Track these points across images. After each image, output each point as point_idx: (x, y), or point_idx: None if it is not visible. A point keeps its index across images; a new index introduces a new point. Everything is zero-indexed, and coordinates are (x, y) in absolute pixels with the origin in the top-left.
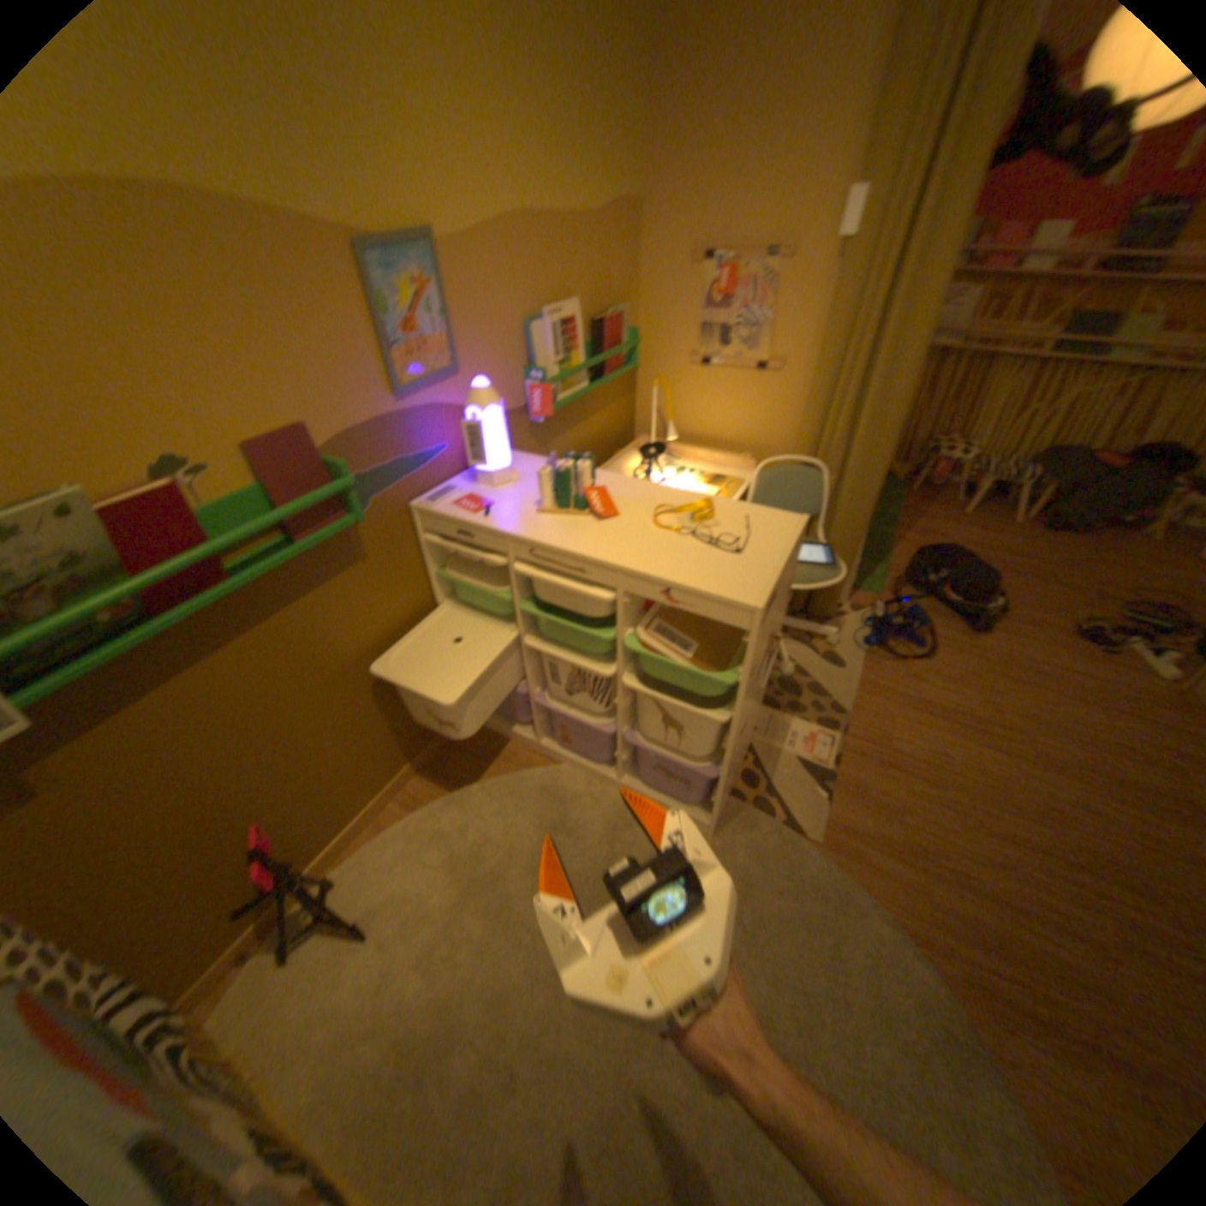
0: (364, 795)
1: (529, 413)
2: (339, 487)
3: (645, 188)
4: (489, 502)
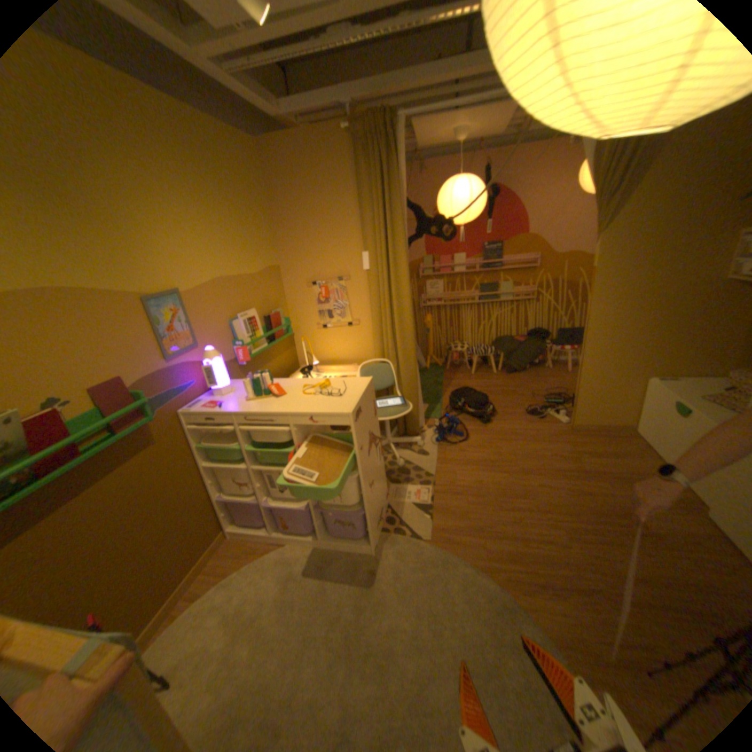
0: (161, 598)
1: (238, 362)
2: (140, 404)
3: (280, 262)
4: (221, 403)
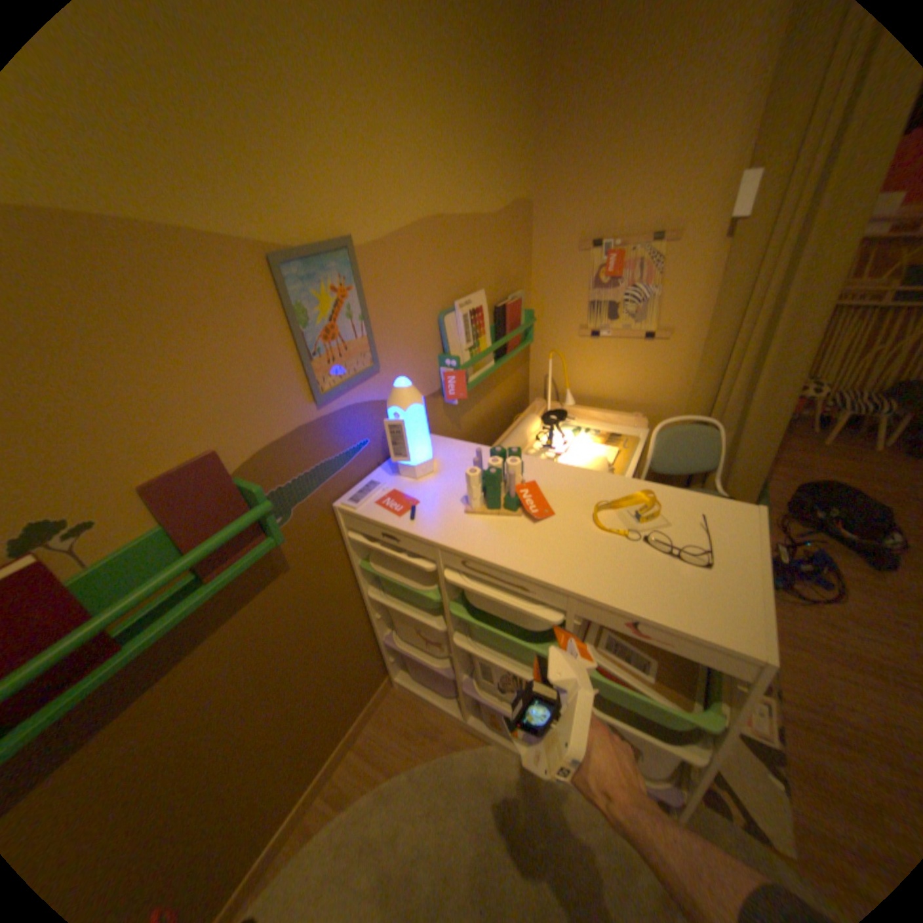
0: (289, 801)
1: (443, 397)
2: (253, 519)
3: (534, 193)
4: (413, 502)
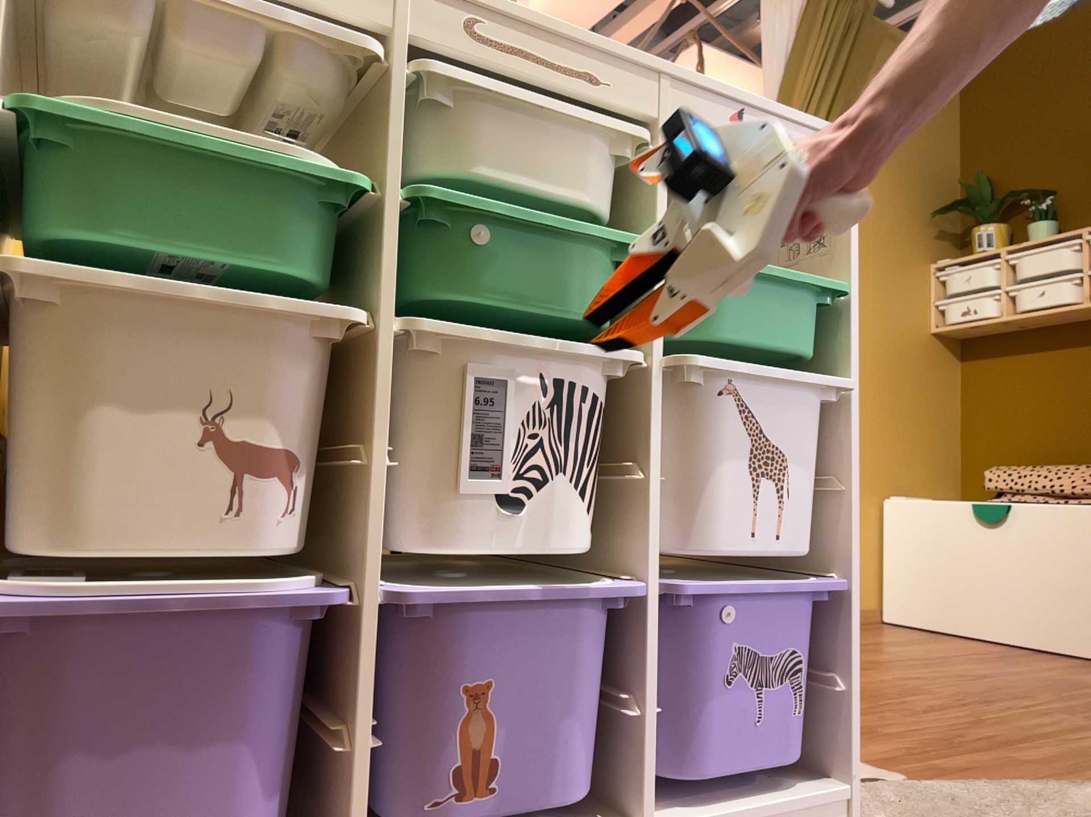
0: None
1: None
2: None
3: None
4: None
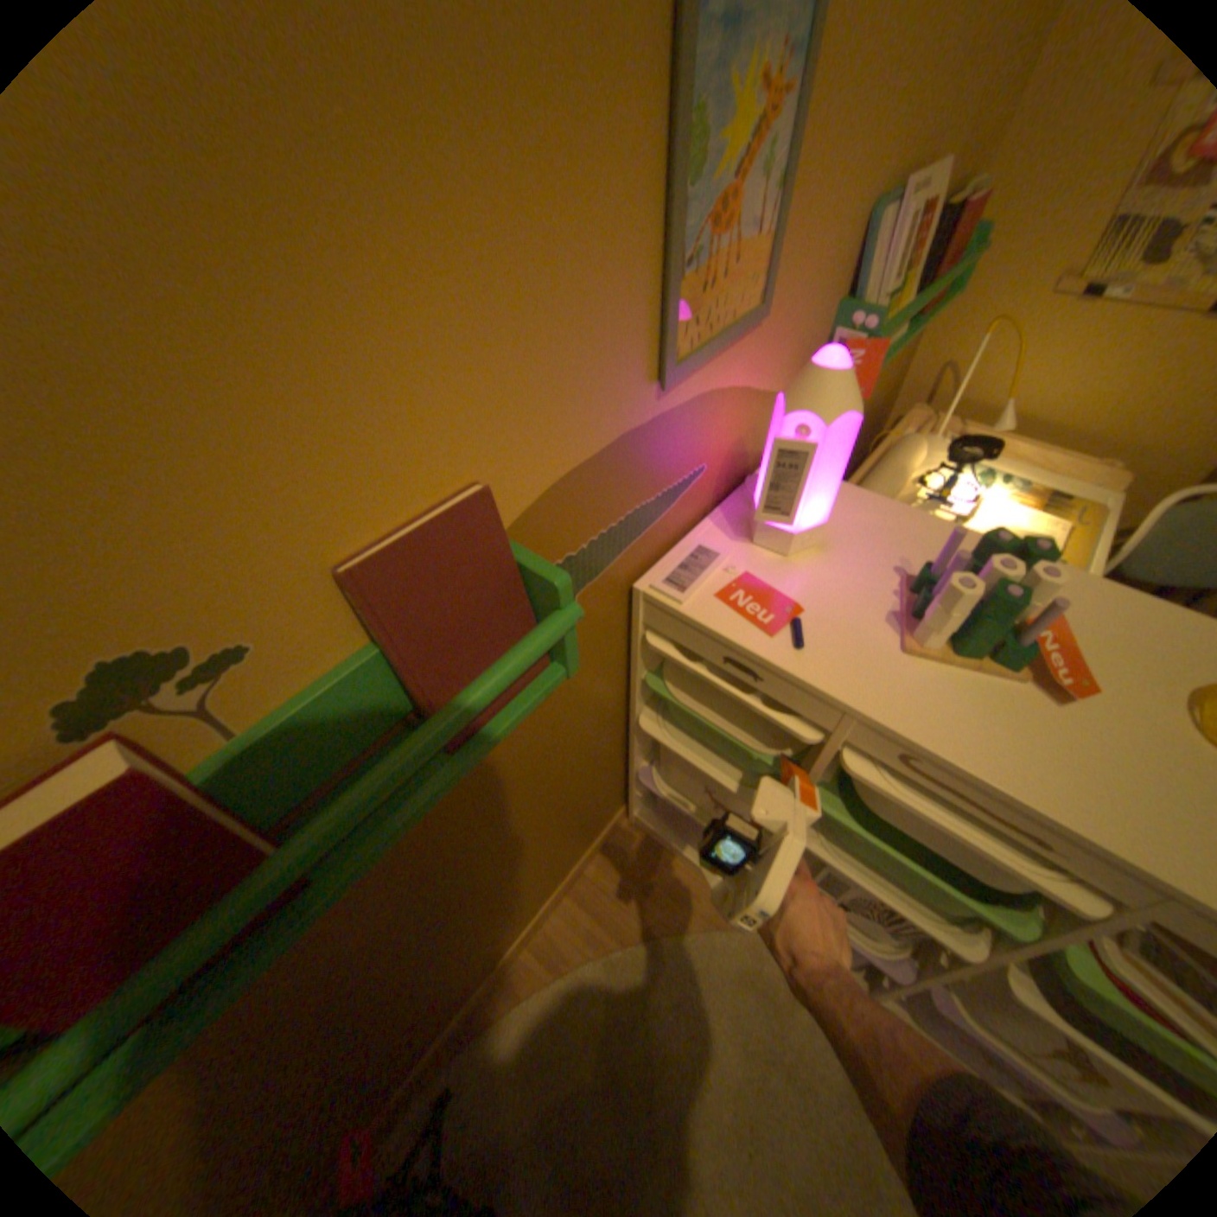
0: (494, 960)
1: None
2: (551, 642)
3: None
4: (793, 607)
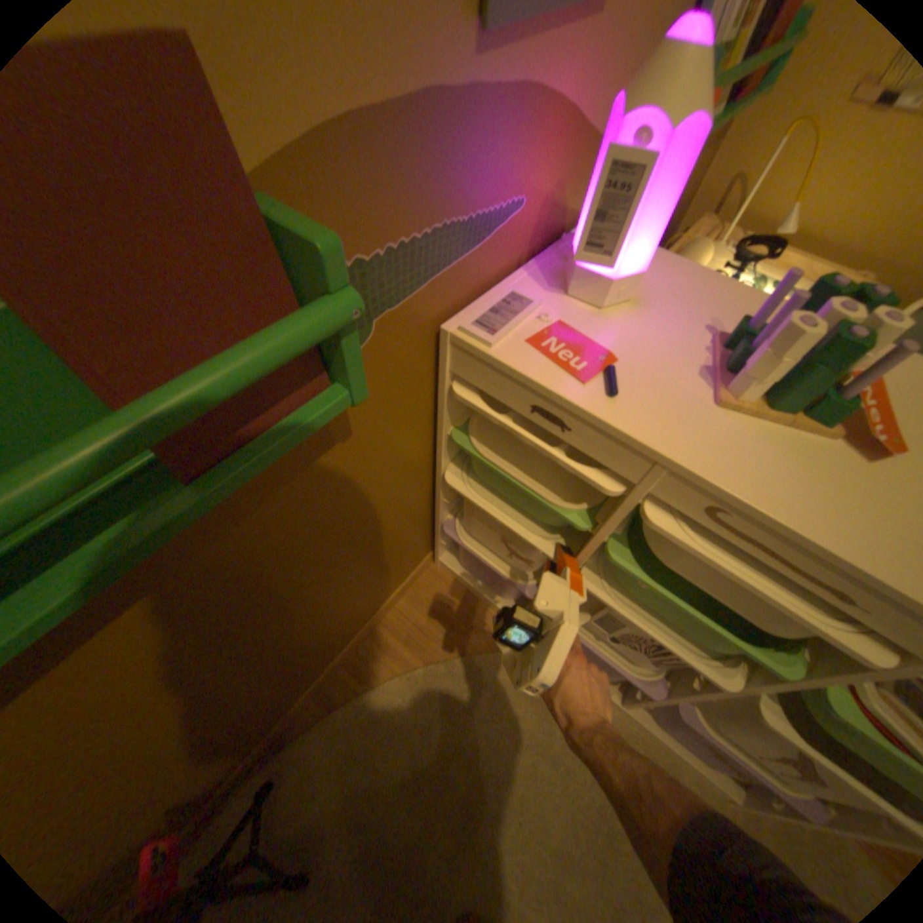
0: (312, 678)
1: None
2: (313, 332)
3: None
4: (607, 355)
